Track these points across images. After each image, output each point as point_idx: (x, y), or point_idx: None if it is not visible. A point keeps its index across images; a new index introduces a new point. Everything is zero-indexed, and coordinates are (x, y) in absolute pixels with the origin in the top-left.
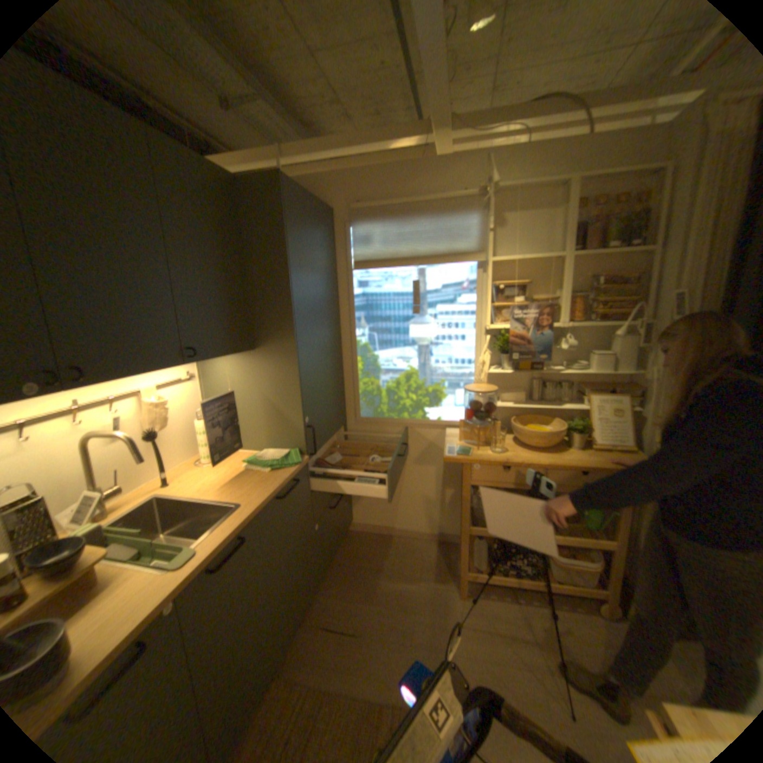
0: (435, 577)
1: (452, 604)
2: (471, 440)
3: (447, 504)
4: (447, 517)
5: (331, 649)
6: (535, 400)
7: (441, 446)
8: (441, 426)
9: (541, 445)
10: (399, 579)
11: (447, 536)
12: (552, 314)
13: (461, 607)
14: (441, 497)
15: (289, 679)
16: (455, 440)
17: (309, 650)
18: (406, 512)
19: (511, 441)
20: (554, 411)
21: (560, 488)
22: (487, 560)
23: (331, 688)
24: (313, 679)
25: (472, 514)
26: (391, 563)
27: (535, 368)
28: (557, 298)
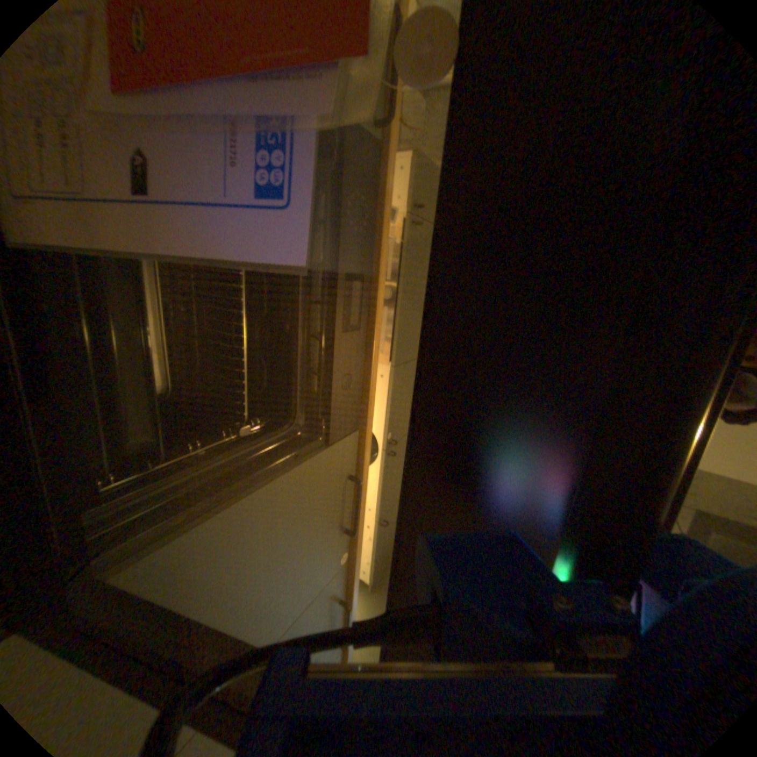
0: None
1: None
2: None
3: None
4: None
5: None
6: None
7: None
8: None
9: None
10: None
11: None
12: None
13: None
14: None
15: None
16: None
17: None
18: None
19: None
20: None
21: None
22: None
23: None
24: None
25: None
26: None
27: None
28: None
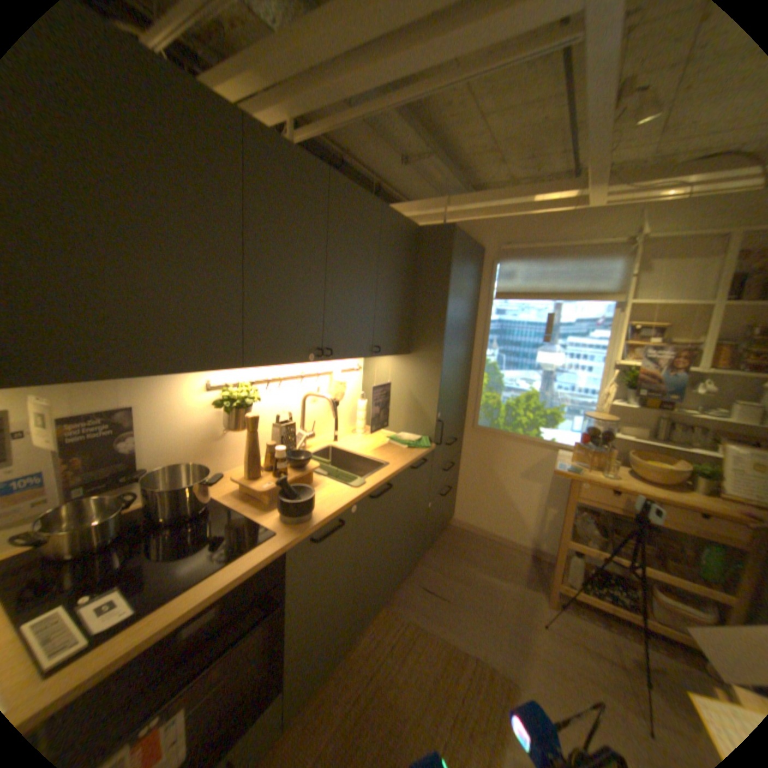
0: (526, 583)
1: (541, 609)
2: (584, 464)
3: (549, 523)
4: (547, 535)
5: (428, 604)
6: (661, 440)
7: (551, 466)
8: (554, 448)
9: (659, 481)
10: (492, 574)
11: (543, 554)
12: (693, 359)
13: (549, 615)
14: (543, 515)
15: (395, 612)
16: (568, 461)
17: (410, 599)
18: (505, 521)
19: (627, 473)
20: (683, 455)
21: (675, 526)
22: (583, 582)
23: (427, 630)
24: (413, 619)
25: (574, 532)
26: (485, 560)
27: (666, 409)
28: (701, 344)
